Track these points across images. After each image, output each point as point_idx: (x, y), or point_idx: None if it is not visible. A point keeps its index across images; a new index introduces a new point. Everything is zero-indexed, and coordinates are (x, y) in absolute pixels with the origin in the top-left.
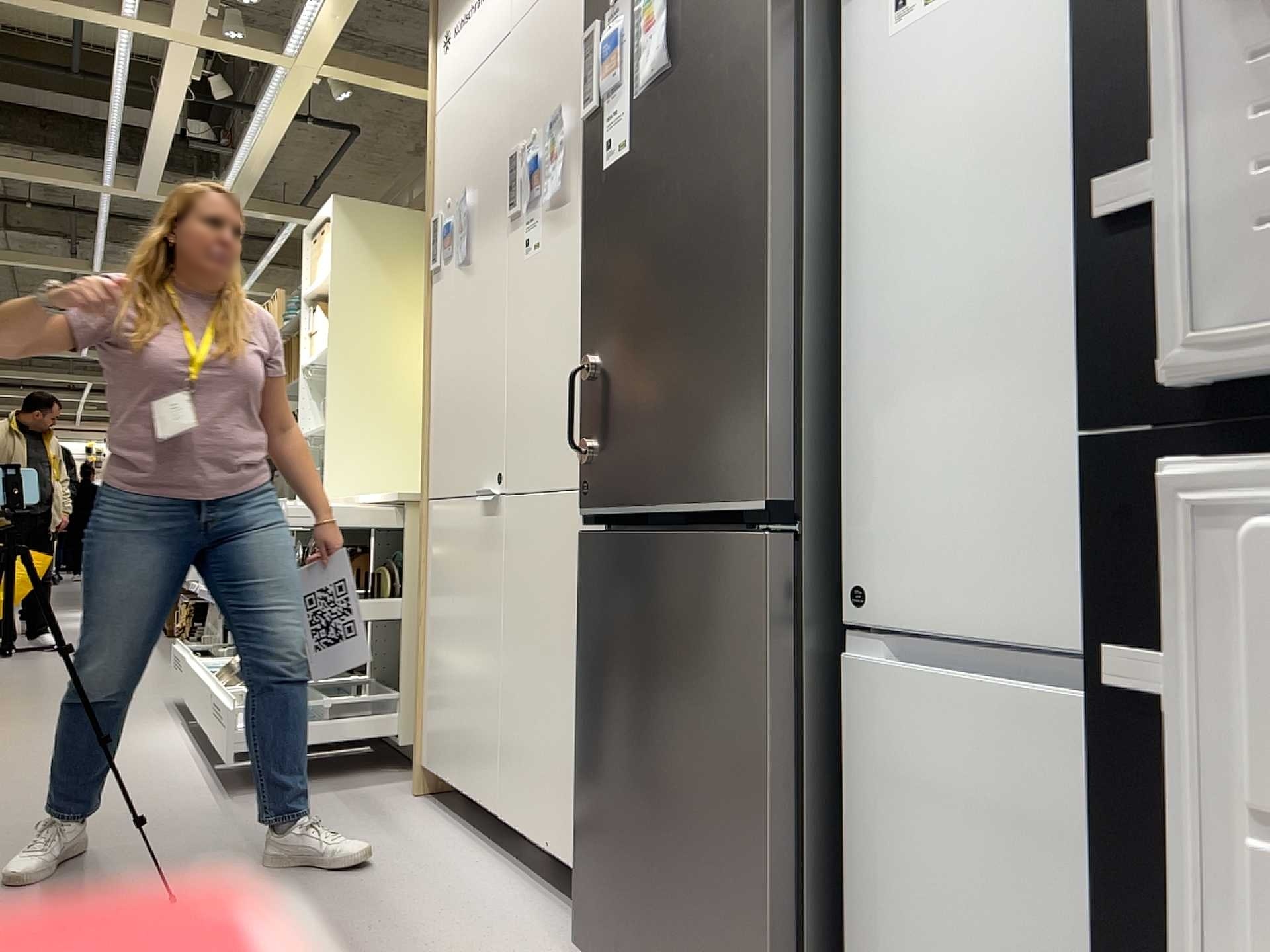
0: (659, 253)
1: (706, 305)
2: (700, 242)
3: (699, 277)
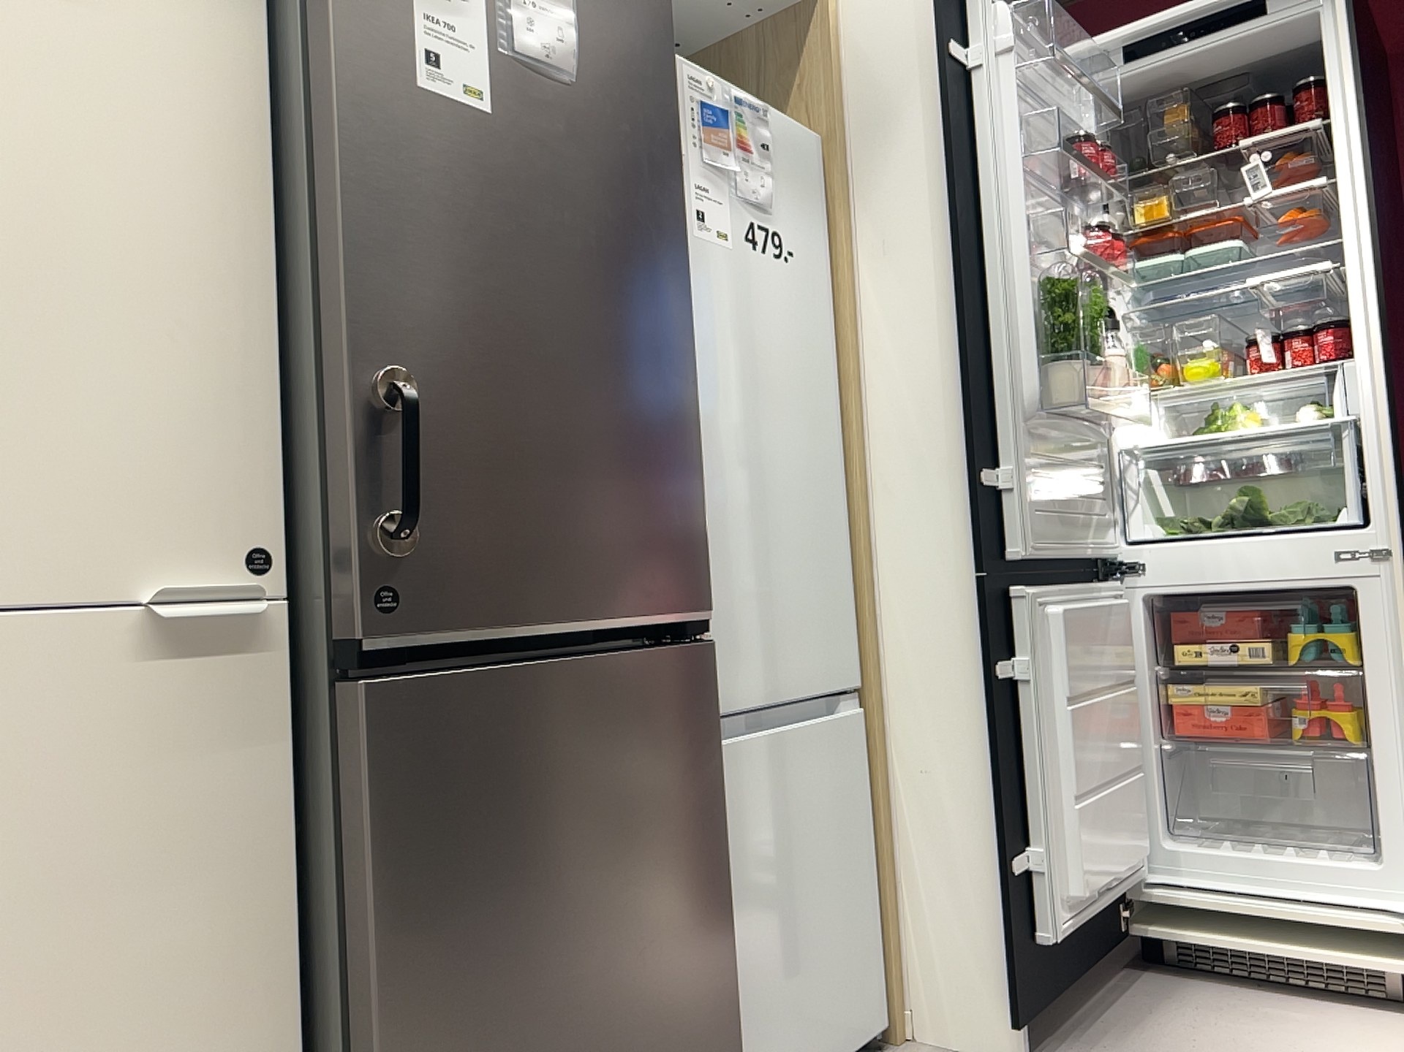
0: (560, 296)
1: (634, 394)
2: (622, 320)
3: (623, 358)
